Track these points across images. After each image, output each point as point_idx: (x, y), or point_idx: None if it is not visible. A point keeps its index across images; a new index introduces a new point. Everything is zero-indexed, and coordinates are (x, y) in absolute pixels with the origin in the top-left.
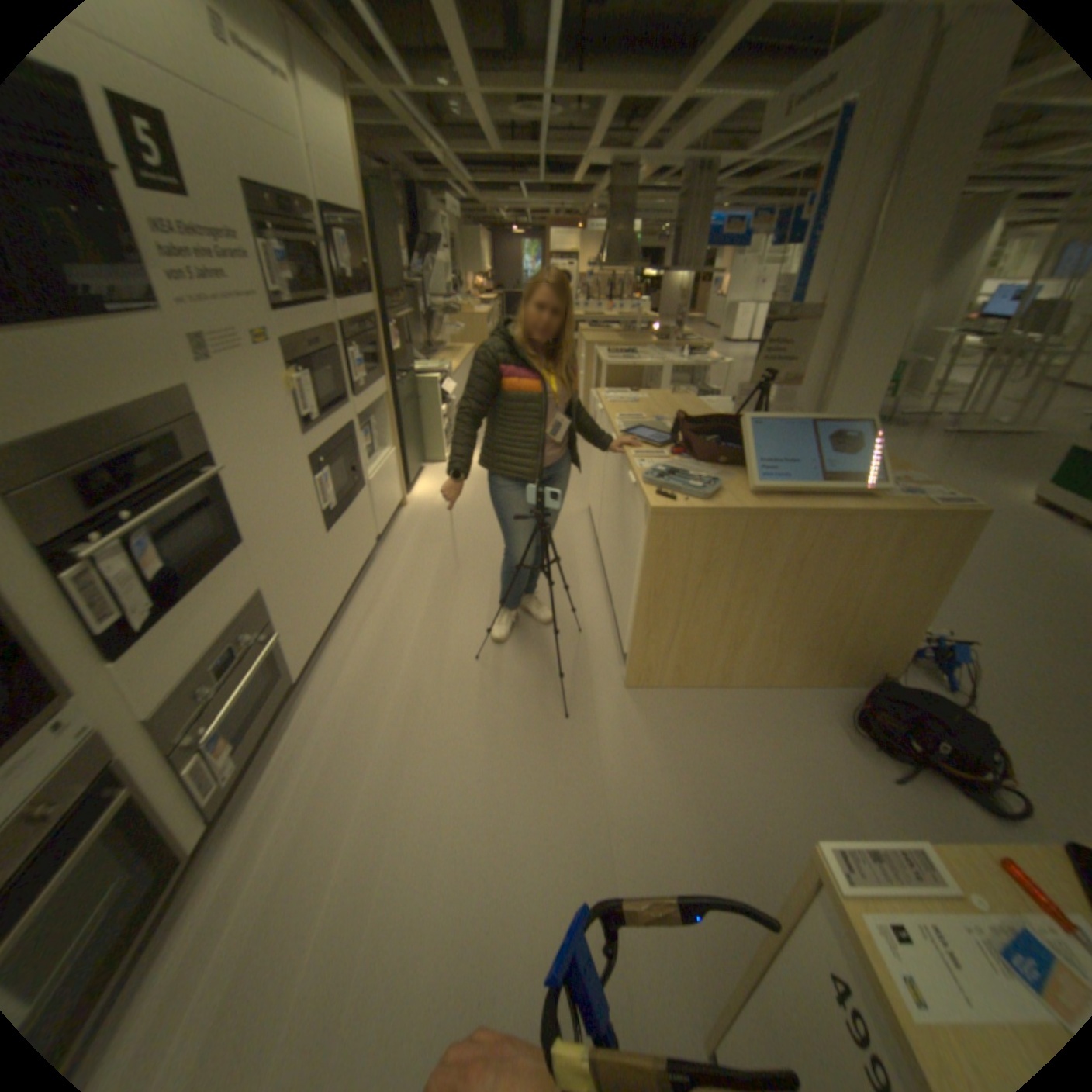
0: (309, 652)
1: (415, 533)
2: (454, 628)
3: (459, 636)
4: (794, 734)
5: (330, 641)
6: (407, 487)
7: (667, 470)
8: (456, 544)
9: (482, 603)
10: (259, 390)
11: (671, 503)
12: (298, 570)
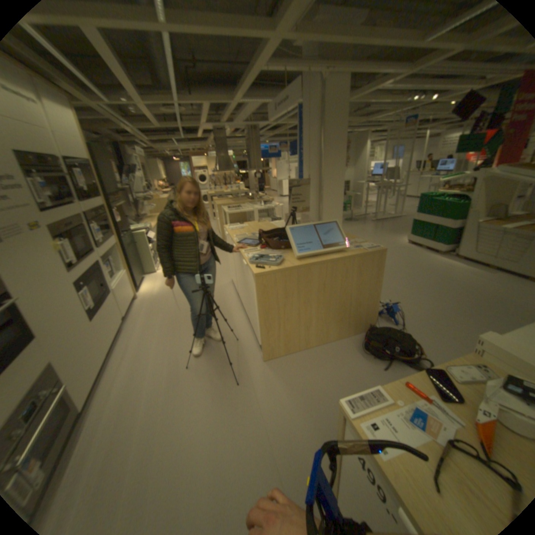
0: (88, 392)
1: (144, 312)
2: (172, 356)
3: (175, 360)
4: (341, 362)
5: (100, 383)
6: (136, 289)
7: (260, 256)
8: (167, 313)
9: (186, 339)
10: (38, 253)
11: (263, 271)
12: (74, 346)
